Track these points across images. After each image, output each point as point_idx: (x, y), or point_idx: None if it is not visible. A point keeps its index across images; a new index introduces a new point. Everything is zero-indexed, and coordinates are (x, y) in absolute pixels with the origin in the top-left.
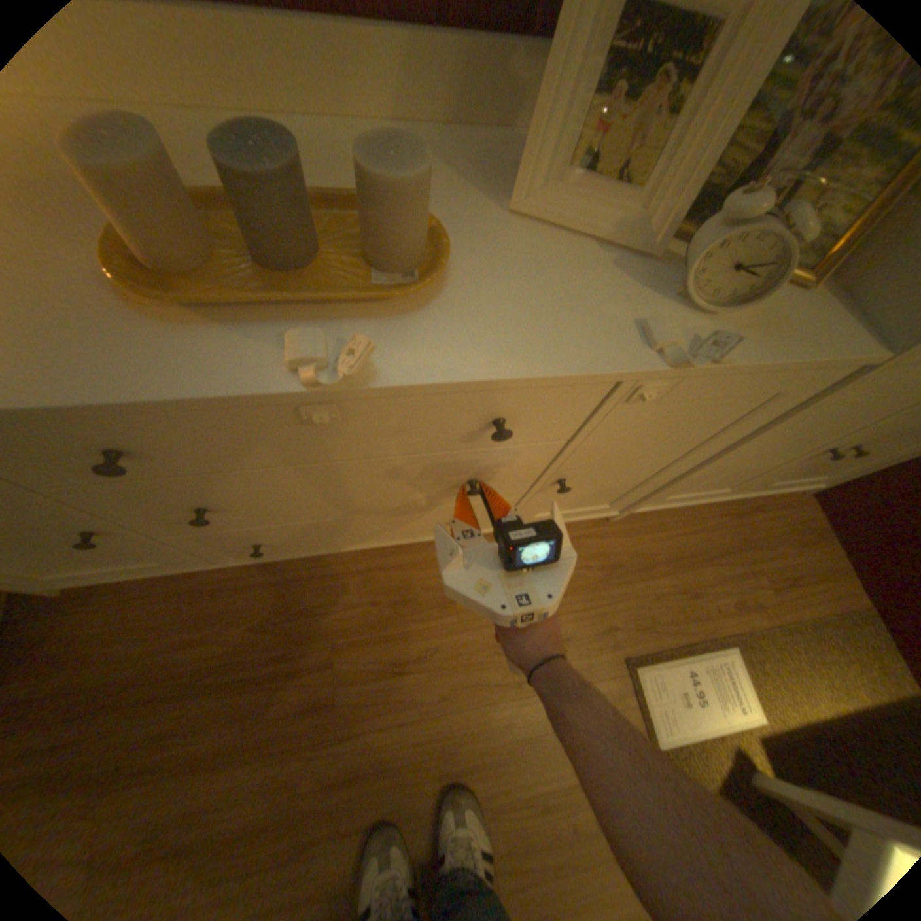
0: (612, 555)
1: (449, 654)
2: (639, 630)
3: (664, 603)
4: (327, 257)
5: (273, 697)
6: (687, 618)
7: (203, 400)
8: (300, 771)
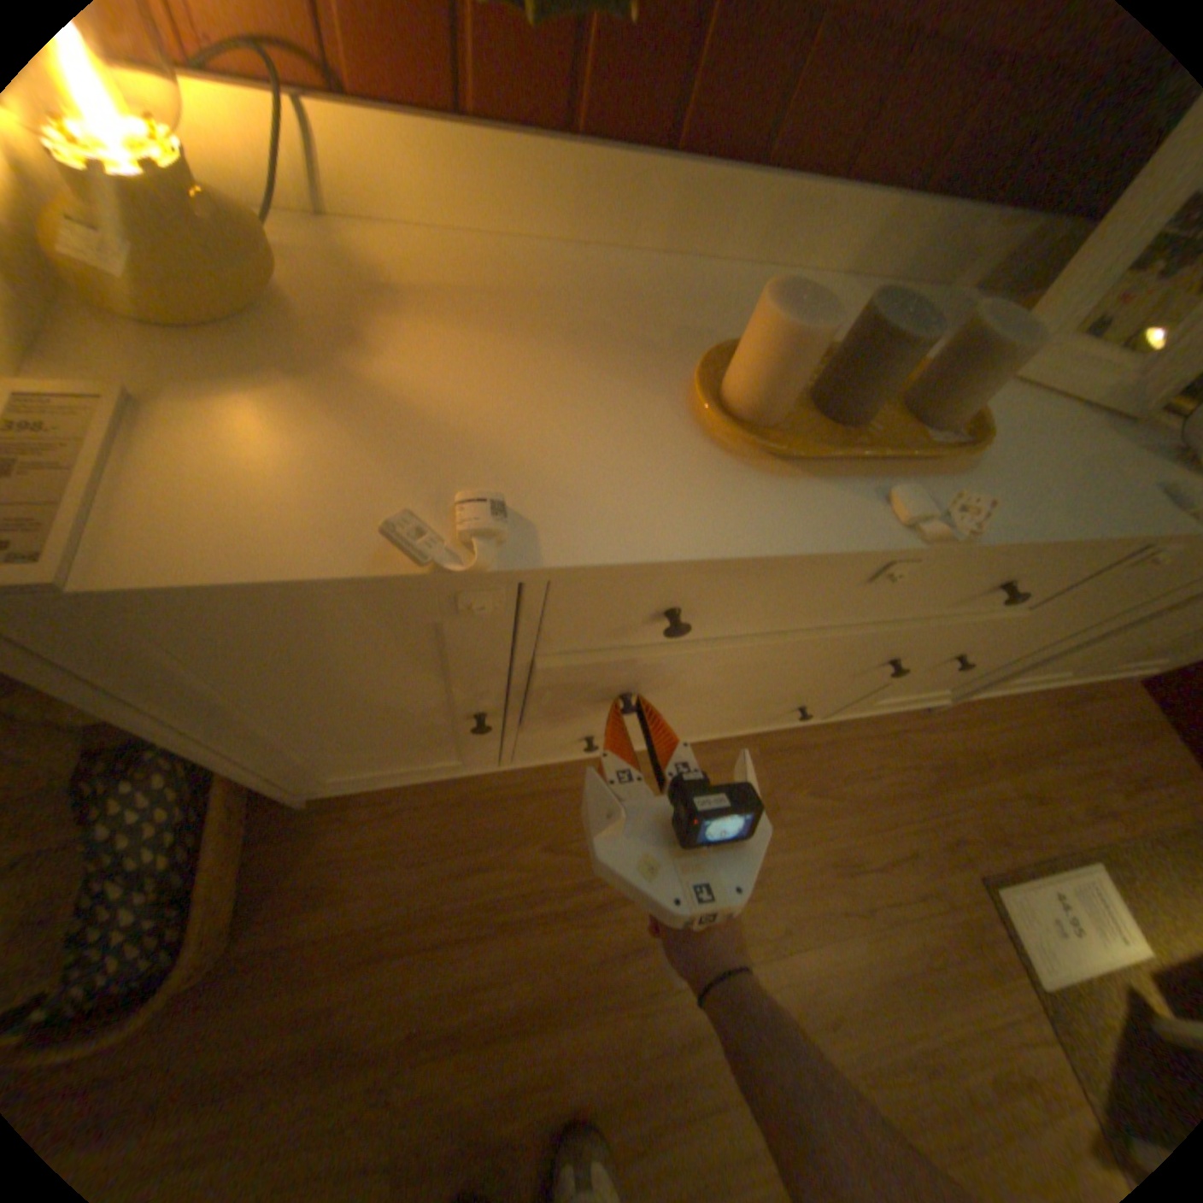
0: (942, 753)
1: (785, 877)
2: (989, 844)
3: (1010, 810)
4: (882, 413)
5: (588, 936)
6: (1039, 828)
7: (824, 555)
8: (637, 1032)
